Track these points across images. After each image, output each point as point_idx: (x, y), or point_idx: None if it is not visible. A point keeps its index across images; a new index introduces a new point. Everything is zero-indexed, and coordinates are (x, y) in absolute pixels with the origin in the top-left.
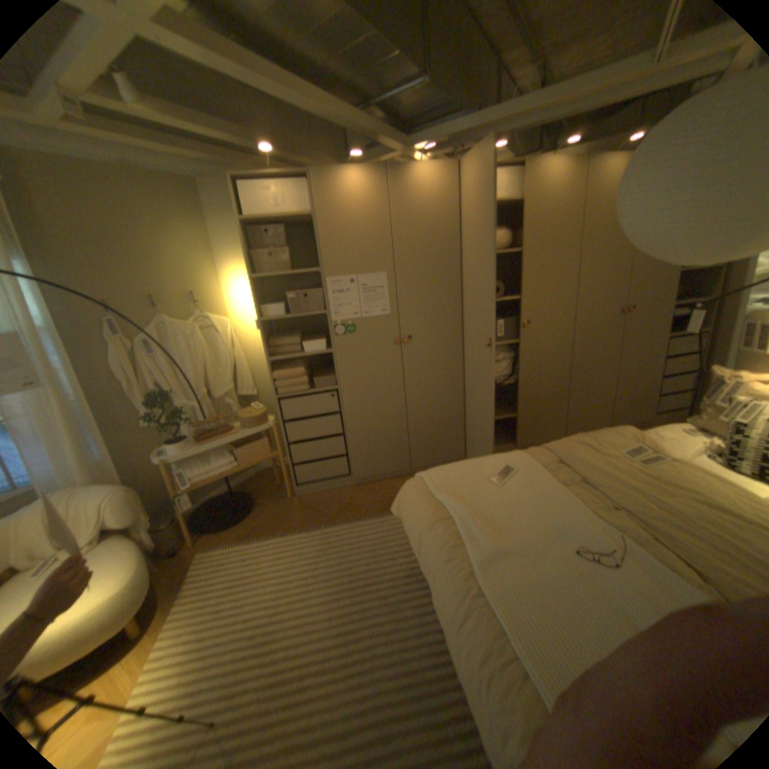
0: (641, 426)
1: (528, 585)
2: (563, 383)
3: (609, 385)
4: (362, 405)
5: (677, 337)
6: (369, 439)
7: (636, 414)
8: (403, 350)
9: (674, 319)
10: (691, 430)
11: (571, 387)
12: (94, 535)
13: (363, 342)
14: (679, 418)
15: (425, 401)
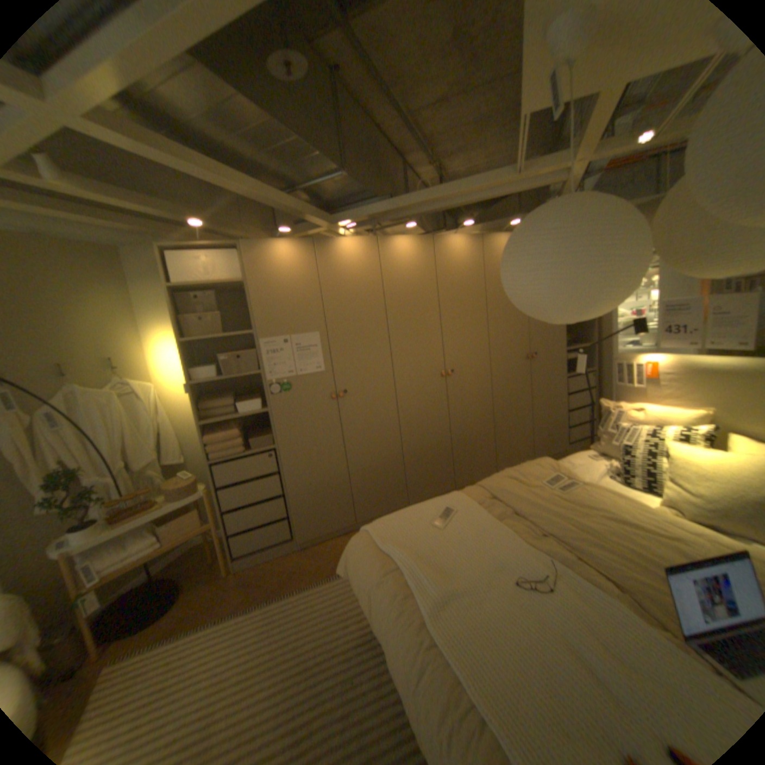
0: (559, 456)
1: (476, 625)
2: (489, 423)
3: (527, 422)
4: (302, 463)
5: (573, 377)
6: (311, 497)
7: (553, 446)
8: (340, 403)
9: (568, 362)
10: (595, 455)
11: (496, 426)
12: None
13: (300, 399)
14: (587, 446)
15: (366, 452)
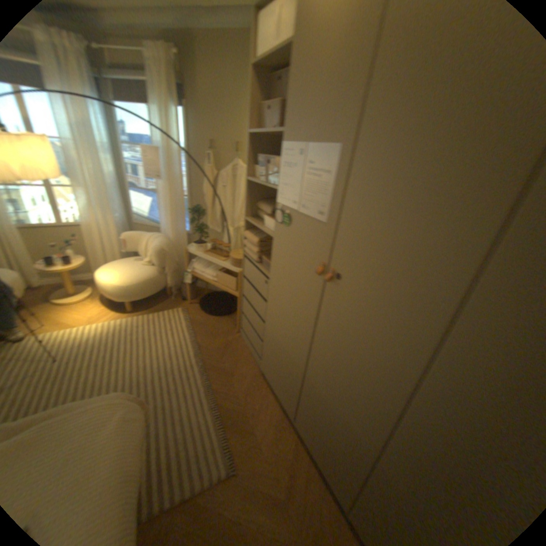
0: None
1: None
2: None
3: None
4: (276, 313)
5: None
6: (274, 350)
7: None
8: (325, 287)
9: None
10: None
11: None
12: (148, 260)
13: (292, 244)
14: None
15: (327, 380)
